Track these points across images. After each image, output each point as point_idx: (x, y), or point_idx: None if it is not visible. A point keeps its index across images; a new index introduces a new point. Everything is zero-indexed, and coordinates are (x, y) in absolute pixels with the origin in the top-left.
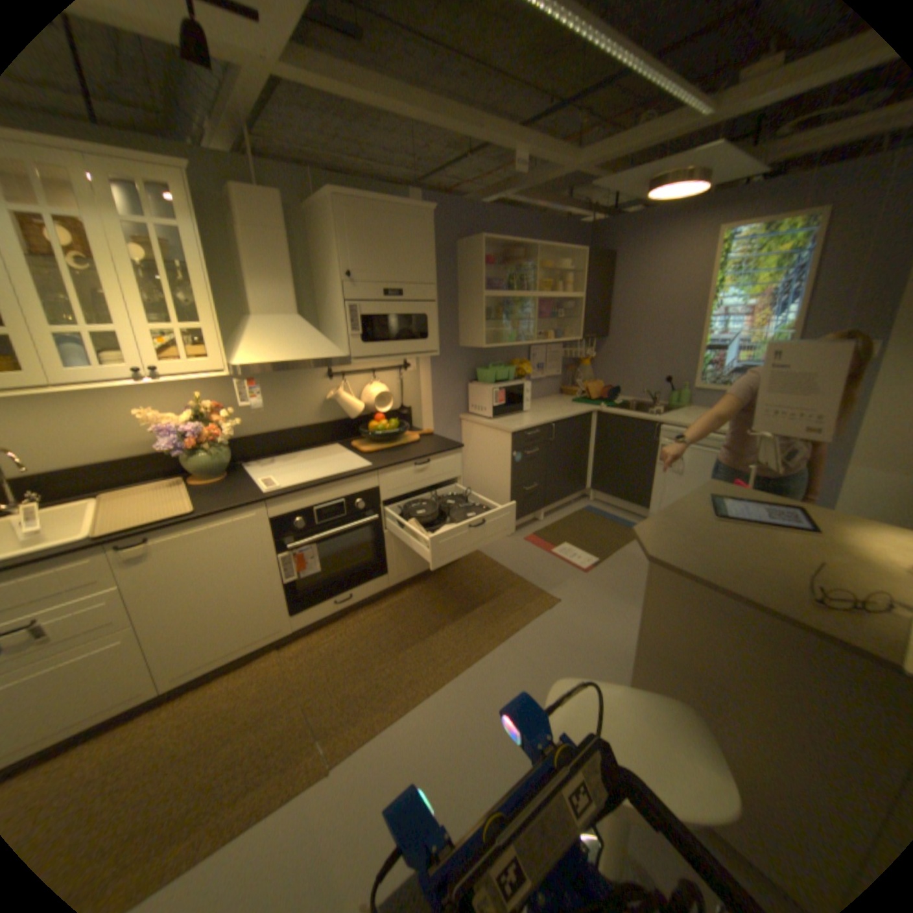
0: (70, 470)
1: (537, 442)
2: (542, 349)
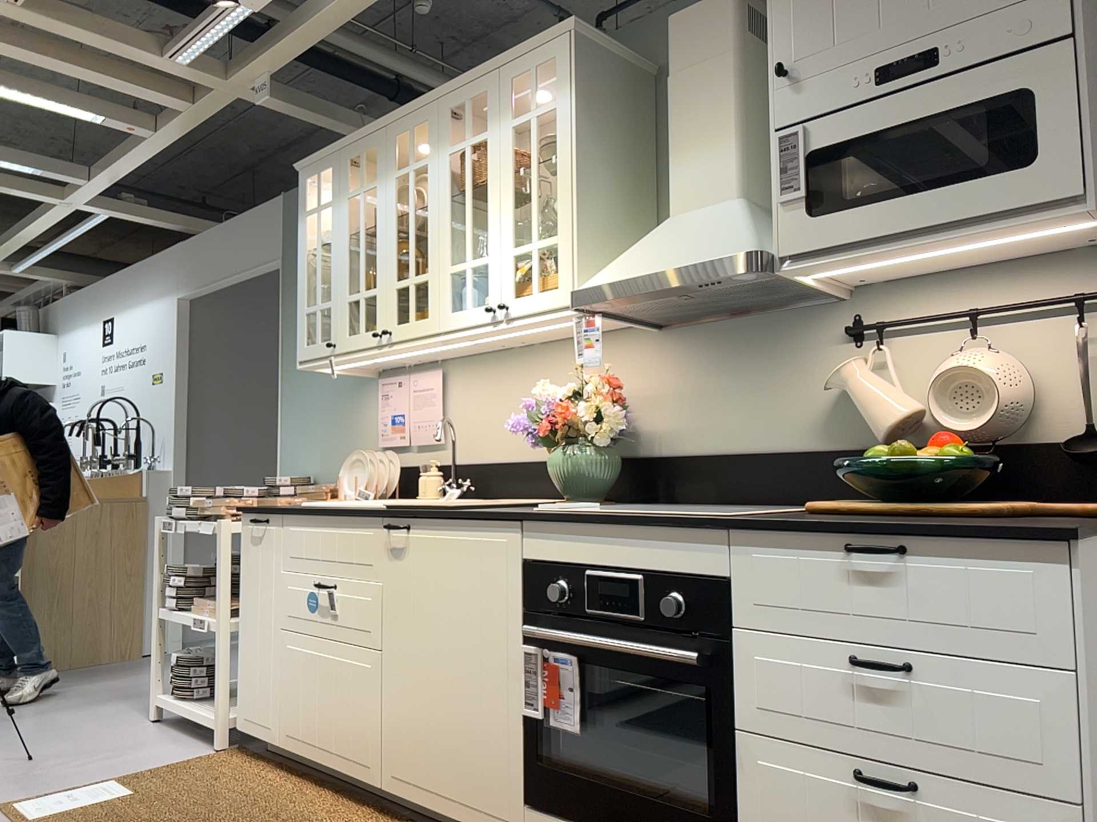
0: (503, 463)
1: None
2: None
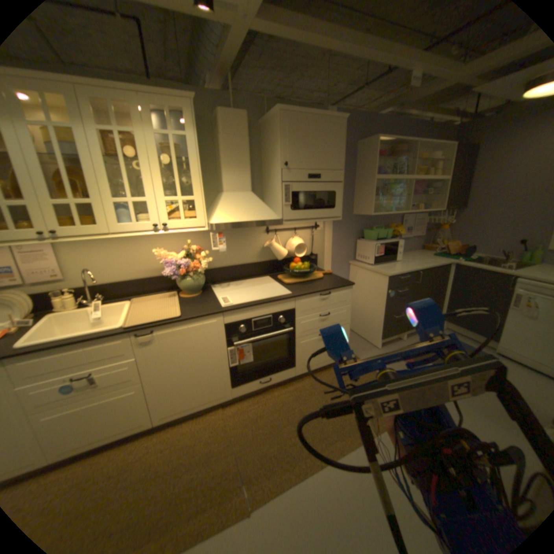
0: (119, 282)
1: (408, 283)
2: (412, 216)
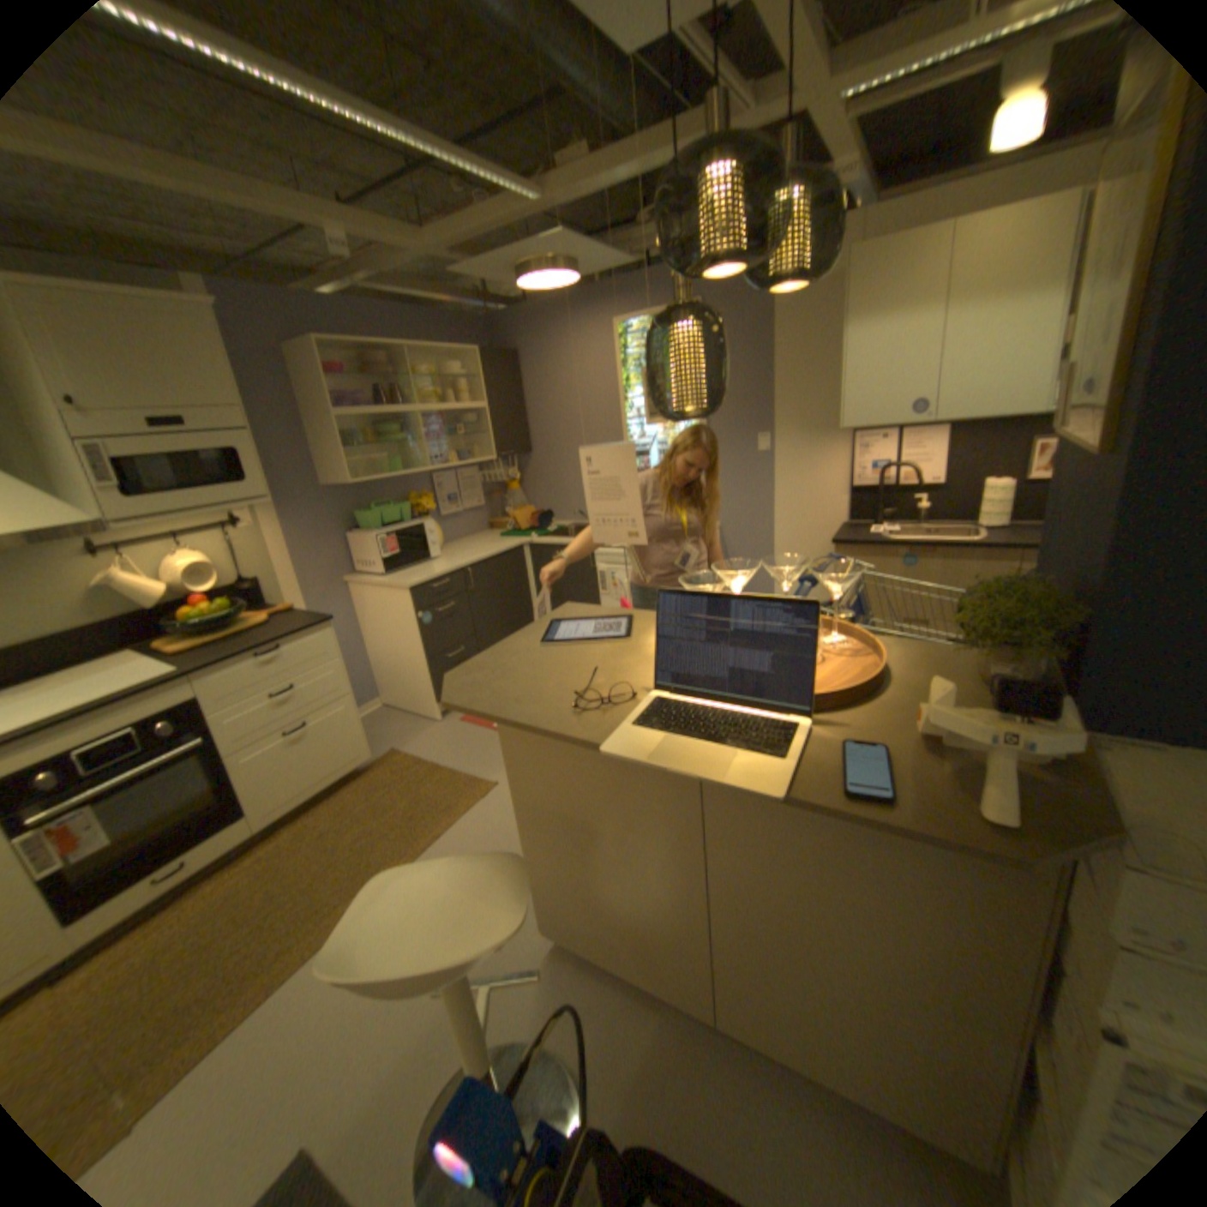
0: None
1: (451, 595)
2: (449, 477)
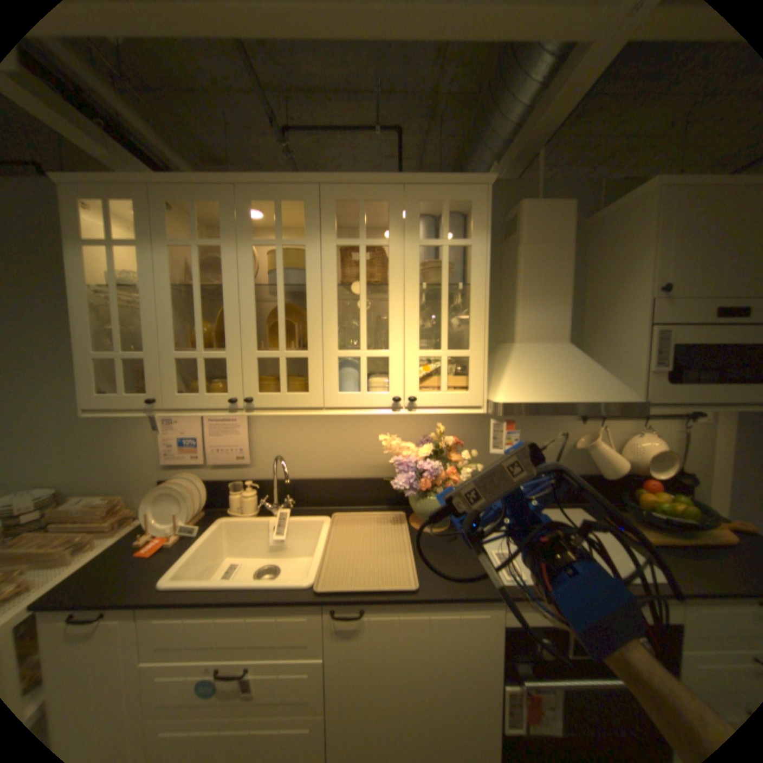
0: (320, 479)
1: None
2: None
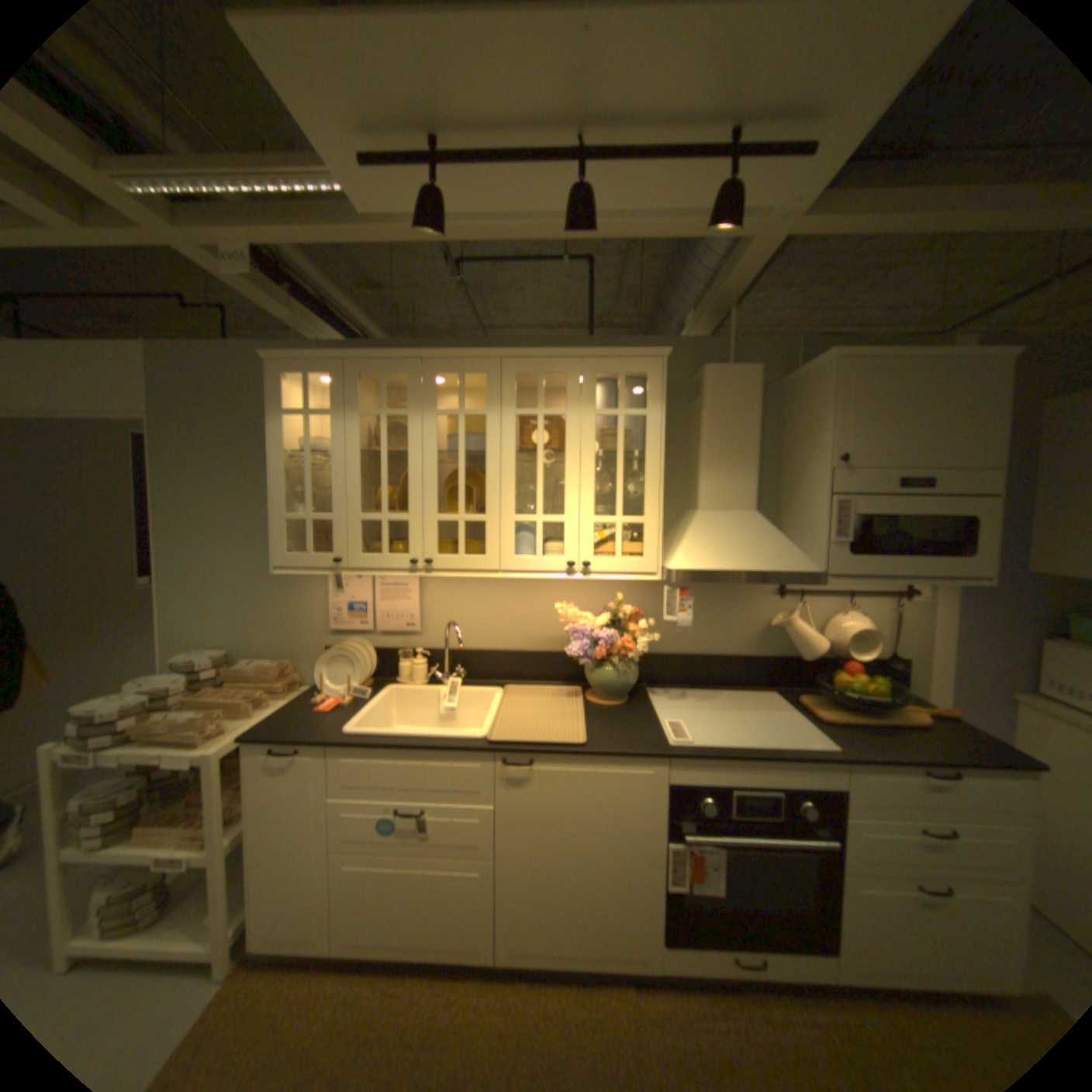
0: (492, 652)
1: None
2: None
